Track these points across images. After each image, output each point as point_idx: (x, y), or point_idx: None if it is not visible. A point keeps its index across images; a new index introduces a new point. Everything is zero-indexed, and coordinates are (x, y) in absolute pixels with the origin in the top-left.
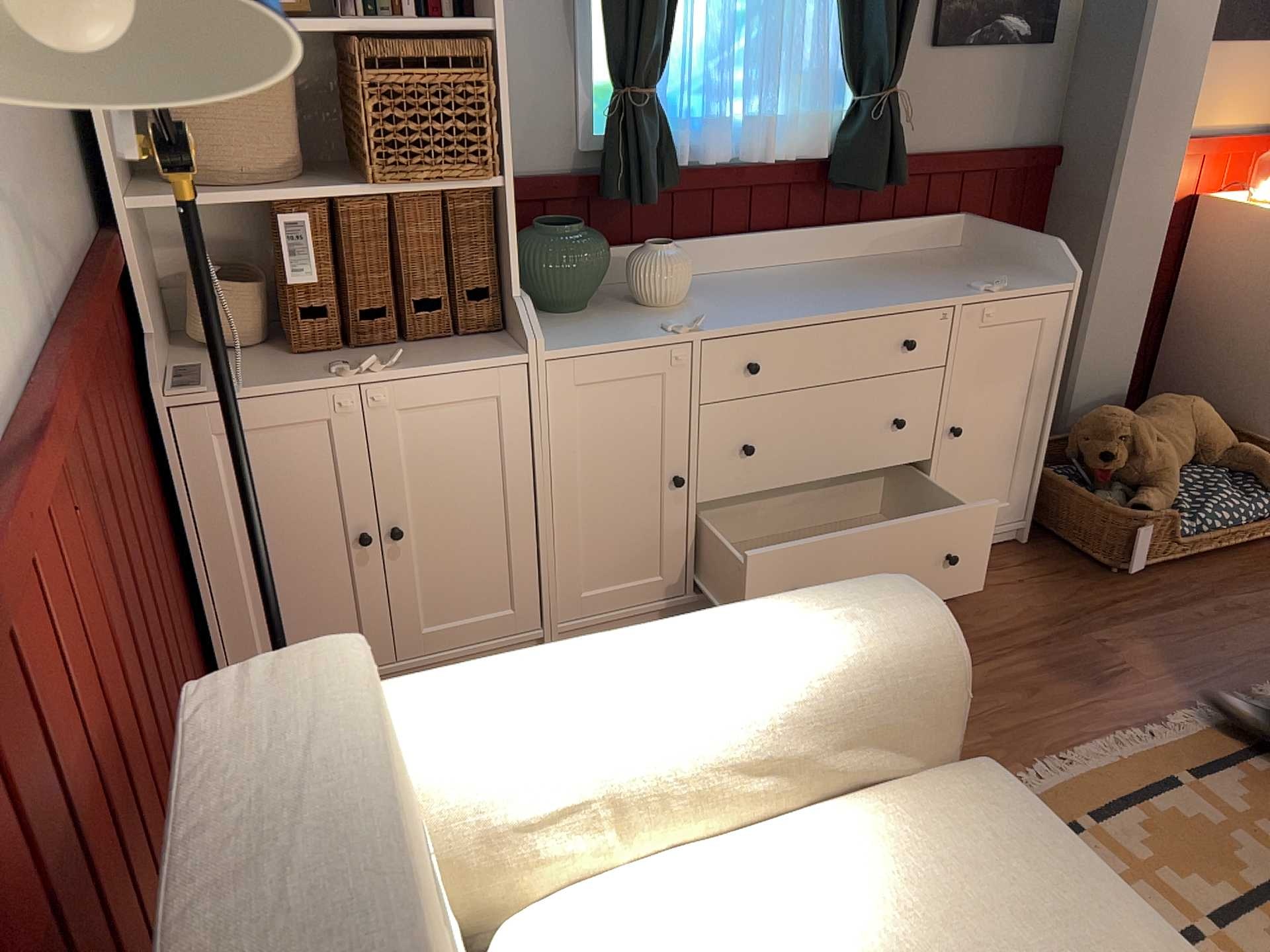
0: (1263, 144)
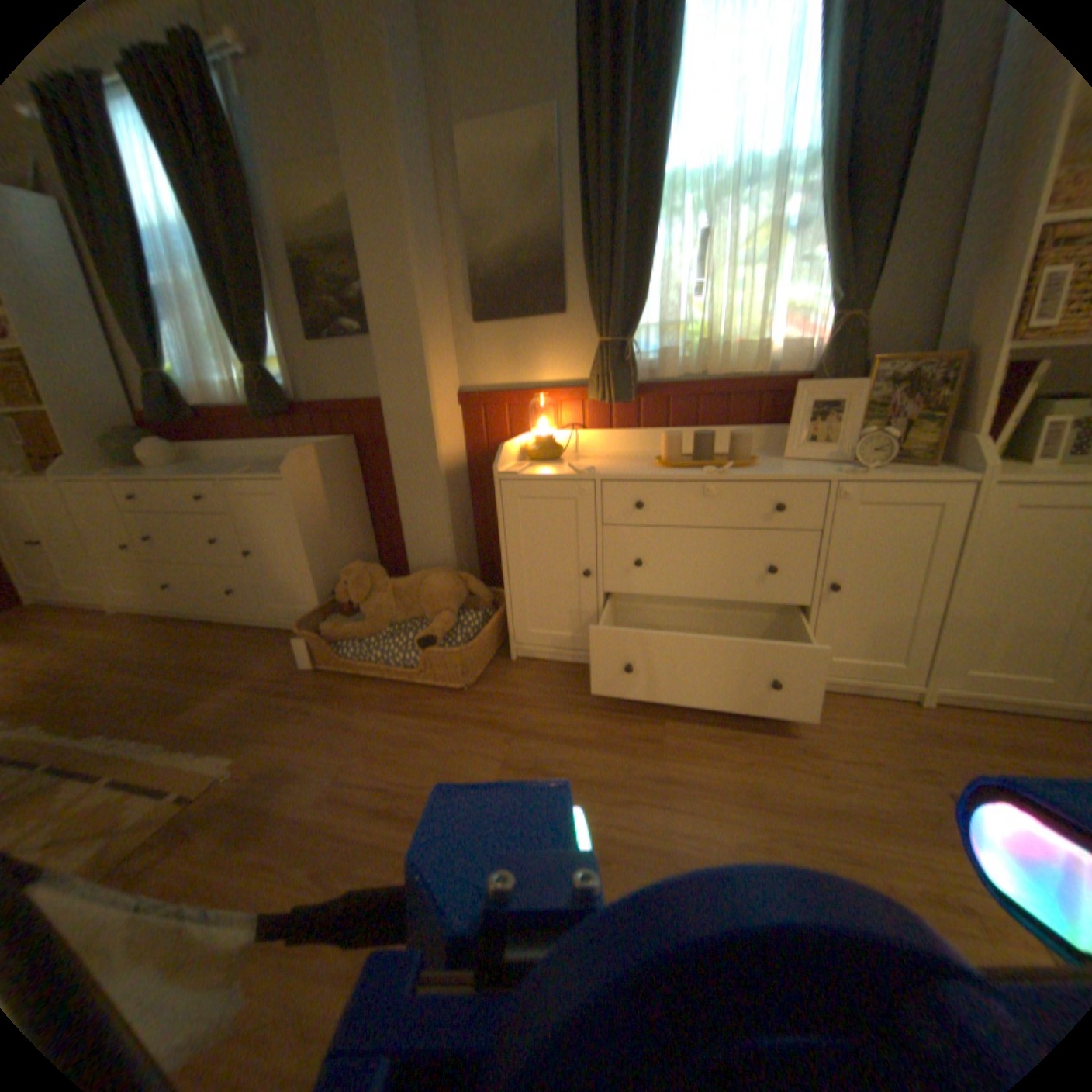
0: (574, 394)
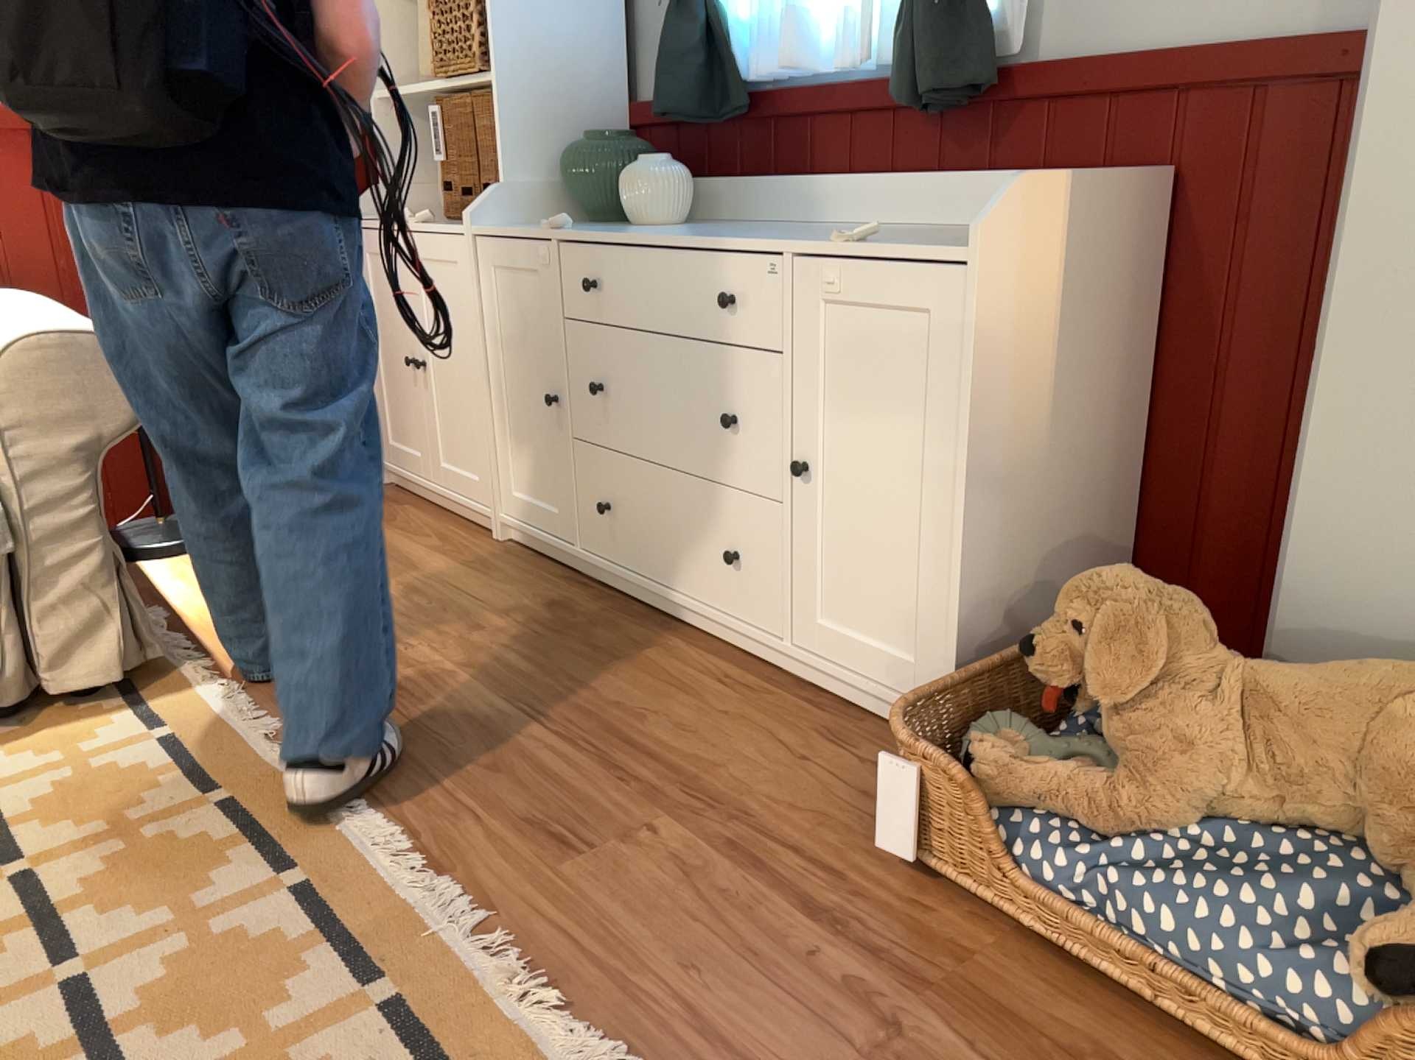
0: None
